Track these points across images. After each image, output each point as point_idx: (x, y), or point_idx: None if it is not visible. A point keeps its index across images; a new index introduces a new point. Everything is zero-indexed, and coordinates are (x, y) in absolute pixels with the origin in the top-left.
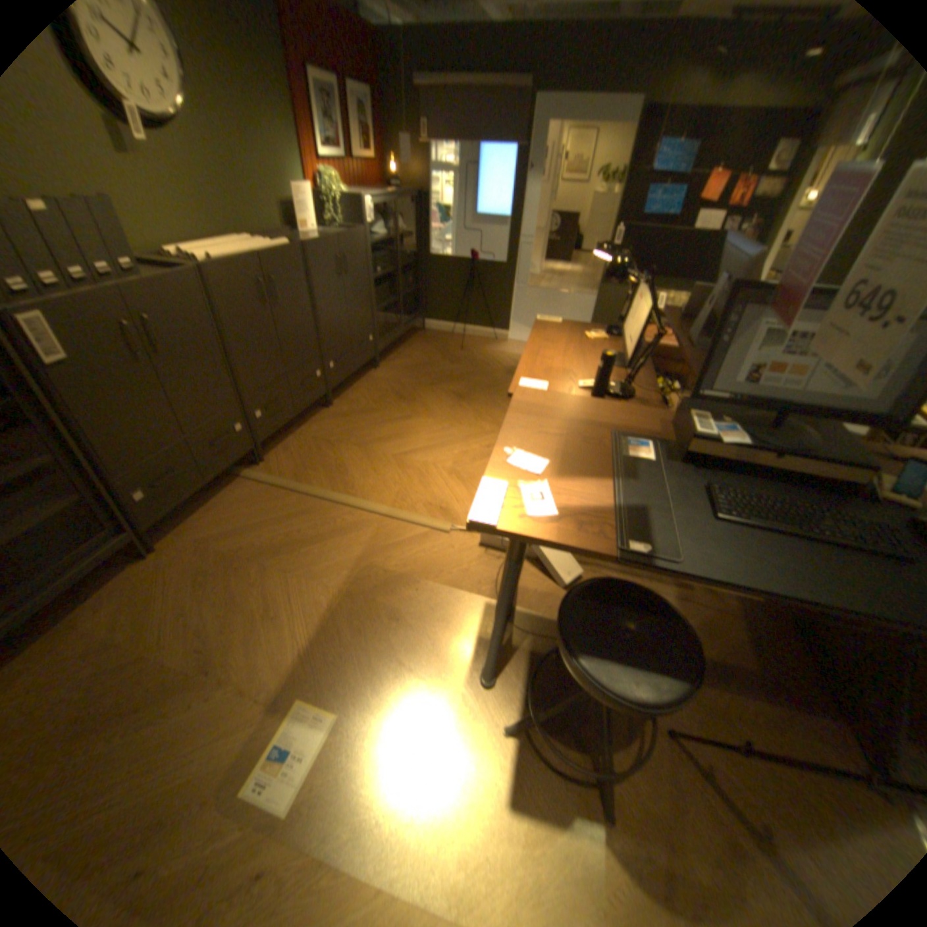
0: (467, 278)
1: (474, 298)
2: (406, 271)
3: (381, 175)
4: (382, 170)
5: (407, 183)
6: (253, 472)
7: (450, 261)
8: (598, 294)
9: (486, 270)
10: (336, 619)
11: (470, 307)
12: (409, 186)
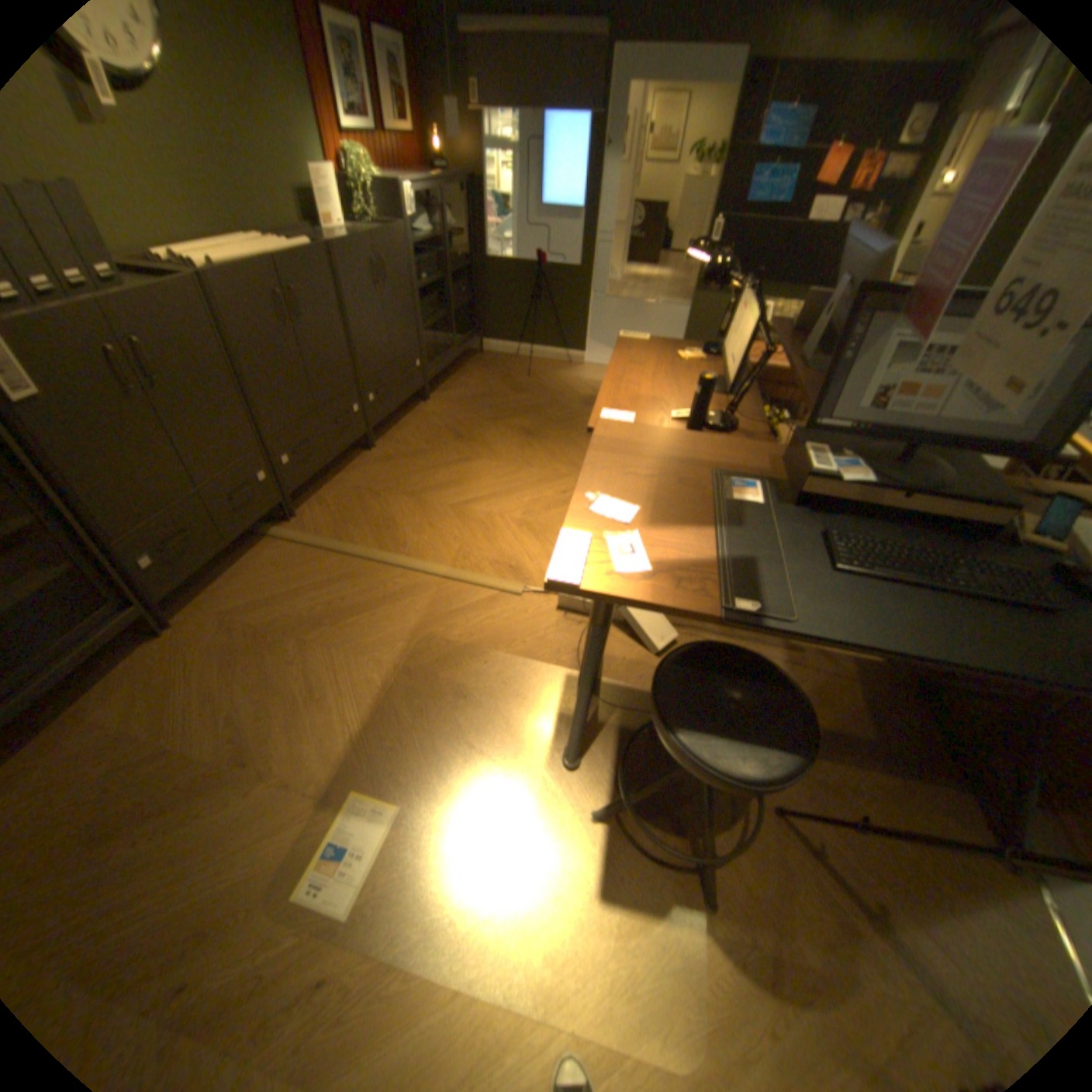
0: (534, 287)
1: (542, 313)
2: (459, 279)
3: (423, 155)
4: (423, 148)
5: (456, 166)
6: (284, 531)
7: (511, 265)
8: (692, 305)
9: (557, 277)
10: (393, 700)
11: (538, 324)
12: (458, 170)
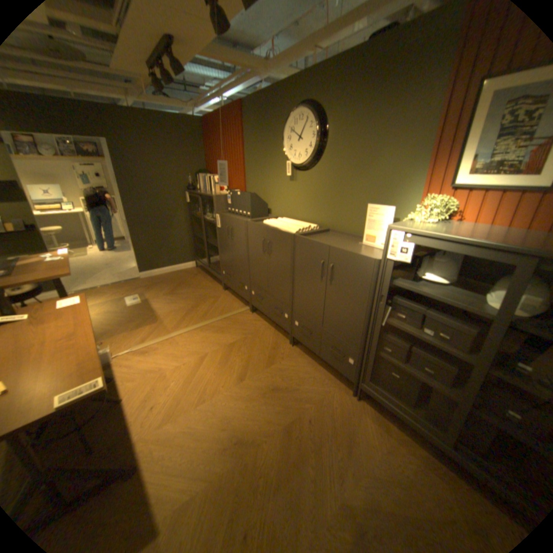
0: None
1: None
2: None
3: None
4: None
5: None
6: (245, 309)
7: None
8: None
9: None
10: (150, 312)
11: None
12: None
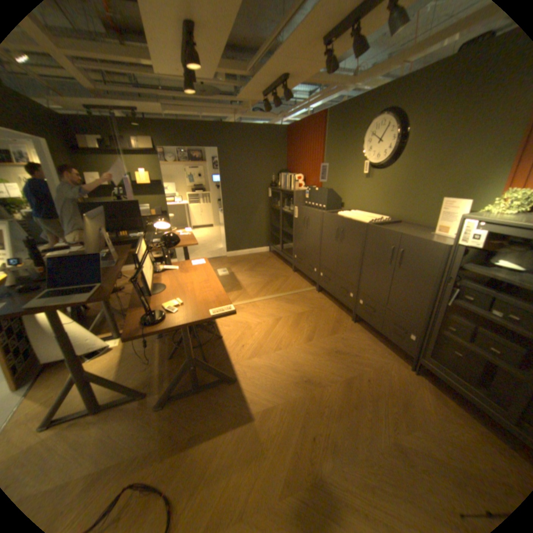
0: None
1: None
2: None
3: None
4: None
5: None
6: (311, 288)
7: None
8: None
9: None
10: (236, 282)
11: None
12: None
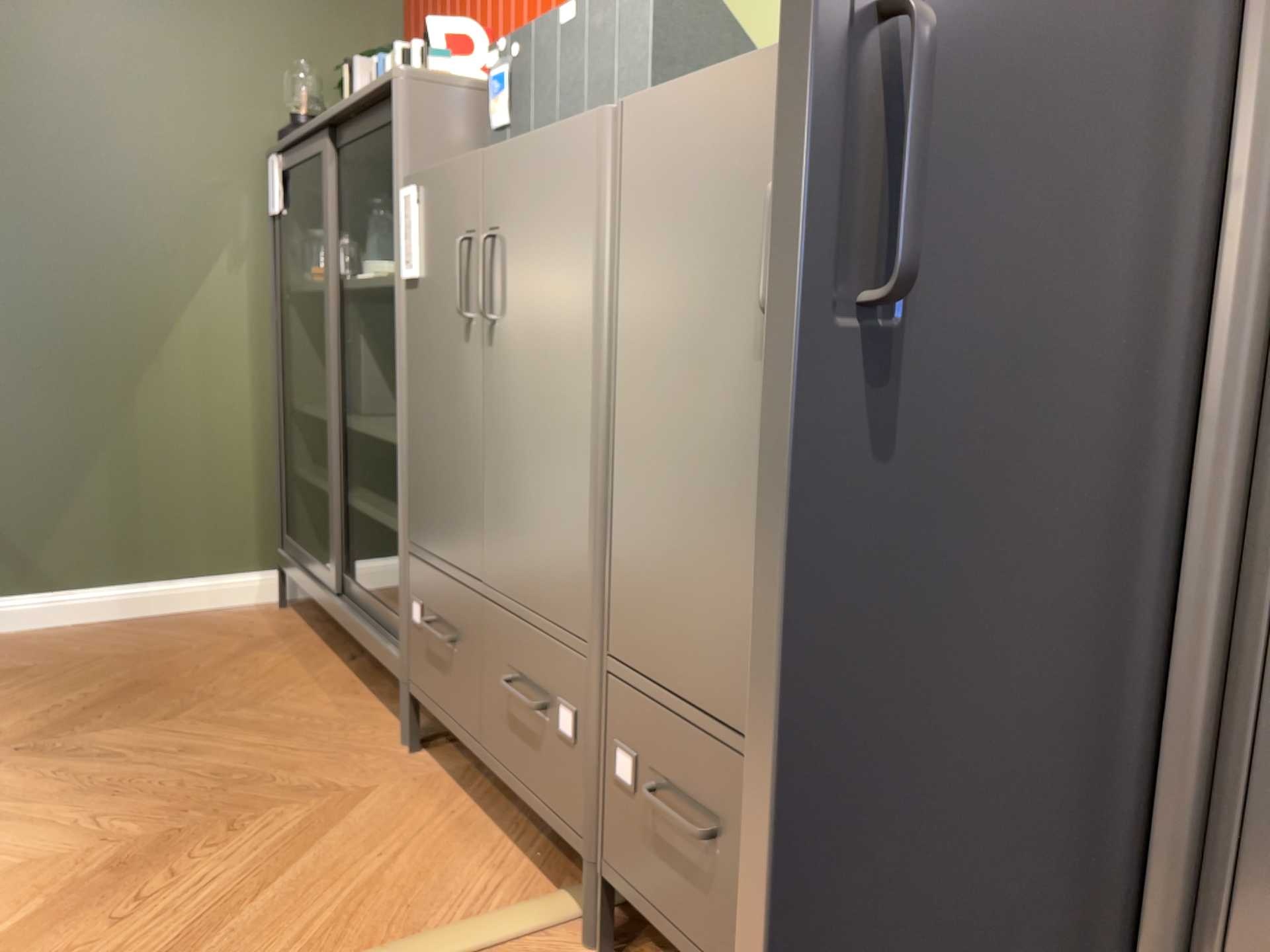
0: None
1: None
2: None
3: None
4: None
5: None
6: (537, 915)
7: None
8: None
9: None
10: None
11: None
12: None
